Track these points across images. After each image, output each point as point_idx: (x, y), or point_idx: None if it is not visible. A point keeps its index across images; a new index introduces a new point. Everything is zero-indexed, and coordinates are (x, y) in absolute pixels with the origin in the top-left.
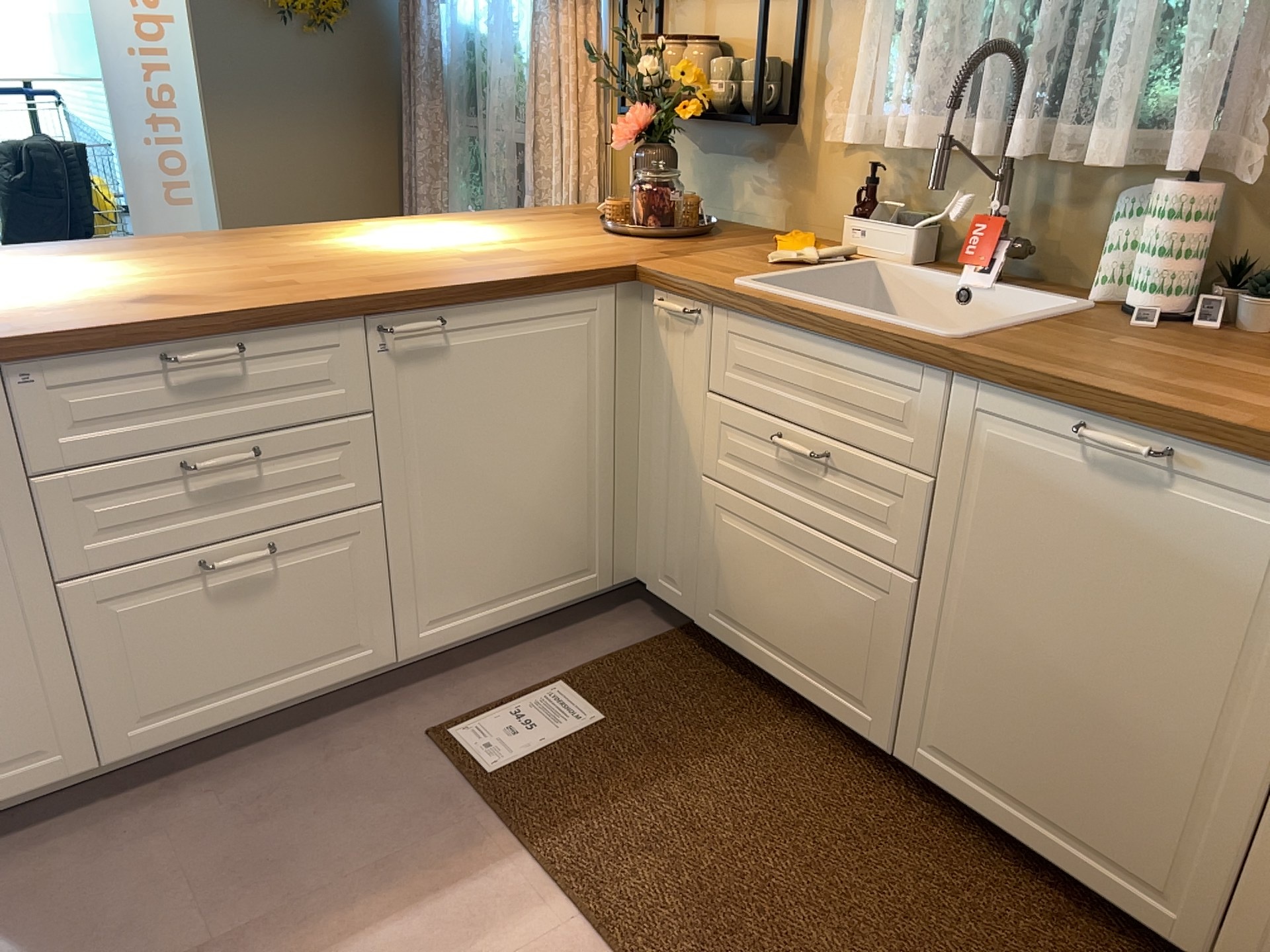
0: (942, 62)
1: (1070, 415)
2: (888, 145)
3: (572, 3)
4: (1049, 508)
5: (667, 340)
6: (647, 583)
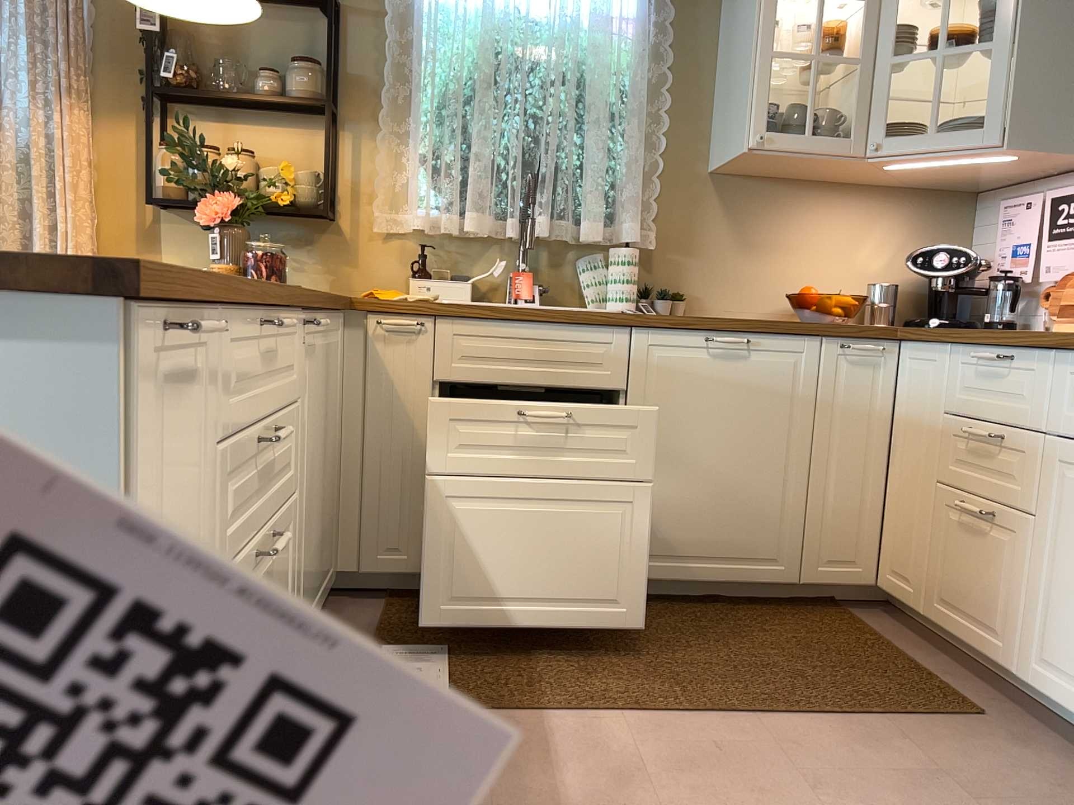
0: (484, 180)
1: (701, 334)
2: (446, 229)
3: (74, 103)
4: (697, 384)
5: (384, 352)
6: (352, 571)
